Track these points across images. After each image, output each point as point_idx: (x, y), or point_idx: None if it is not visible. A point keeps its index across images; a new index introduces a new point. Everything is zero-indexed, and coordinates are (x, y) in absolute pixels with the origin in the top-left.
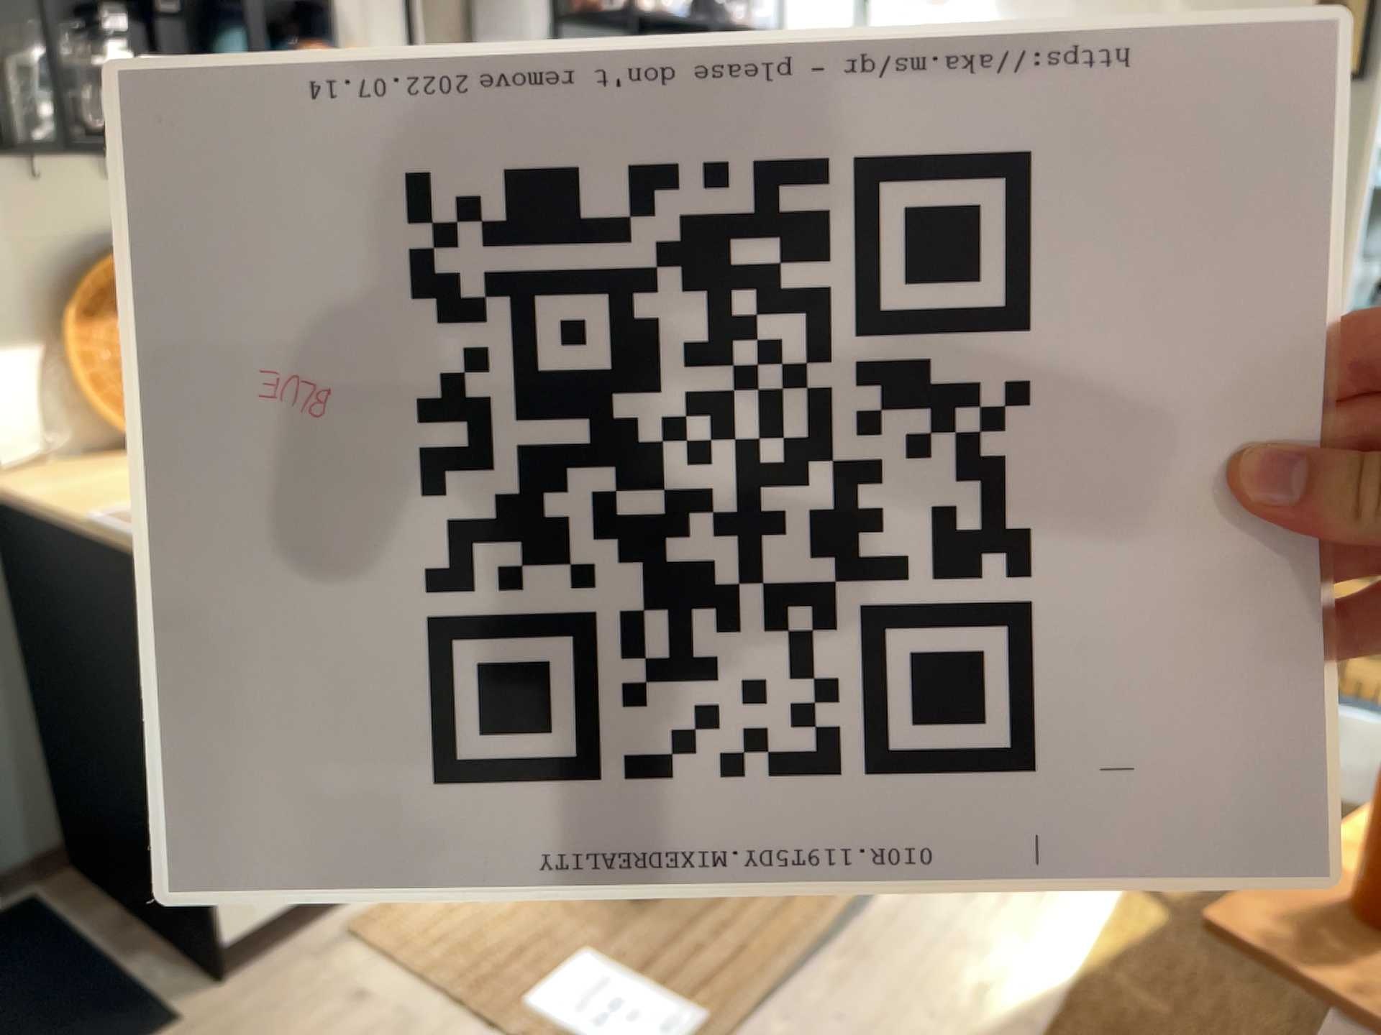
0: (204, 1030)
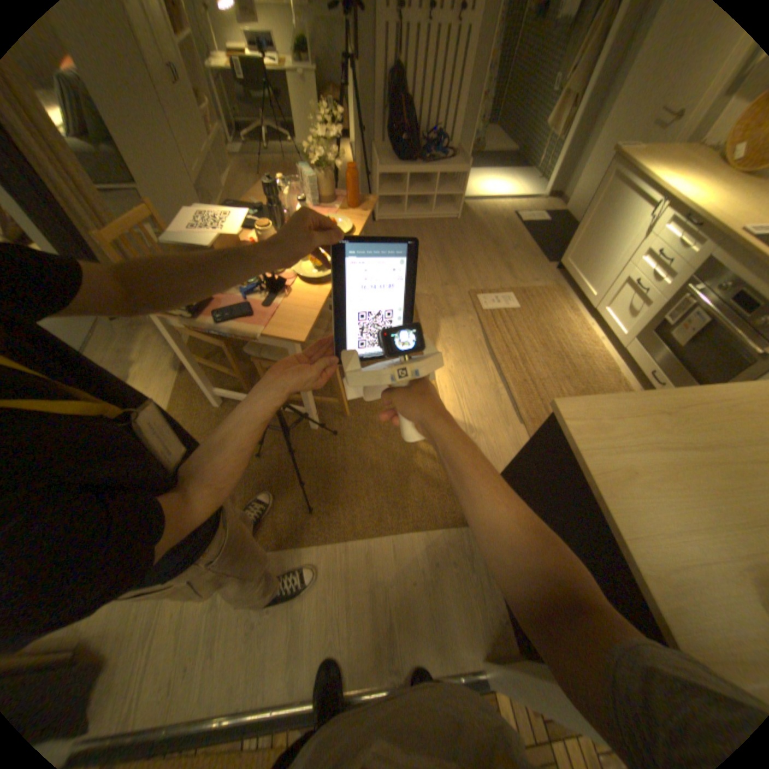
0: (543, 264)
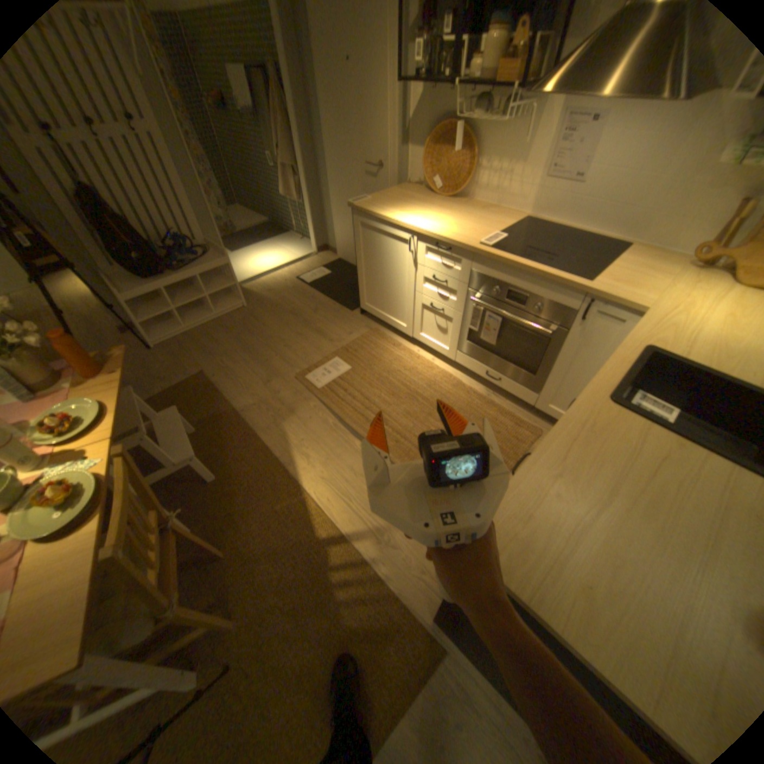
0: (349, 315)
